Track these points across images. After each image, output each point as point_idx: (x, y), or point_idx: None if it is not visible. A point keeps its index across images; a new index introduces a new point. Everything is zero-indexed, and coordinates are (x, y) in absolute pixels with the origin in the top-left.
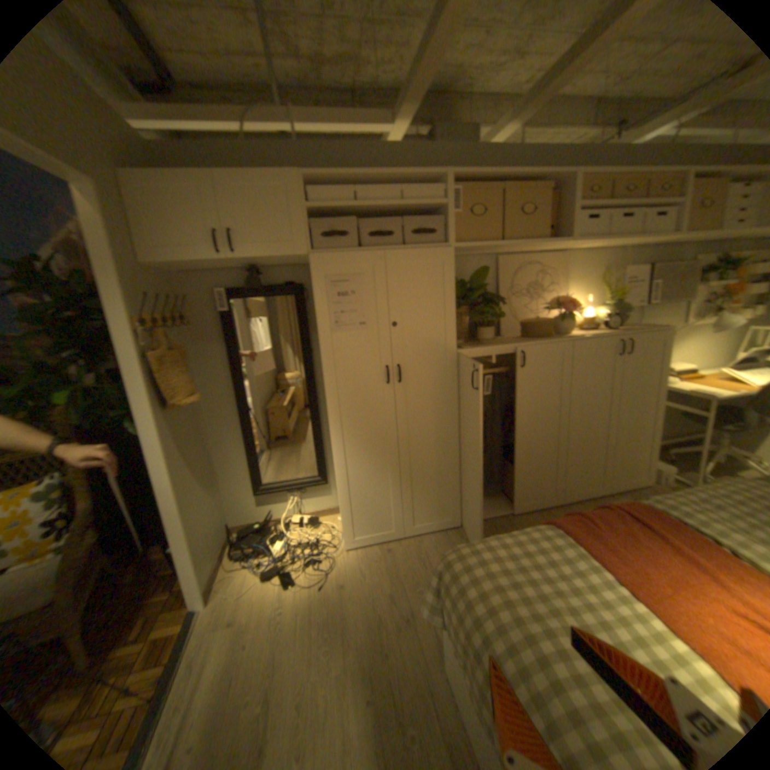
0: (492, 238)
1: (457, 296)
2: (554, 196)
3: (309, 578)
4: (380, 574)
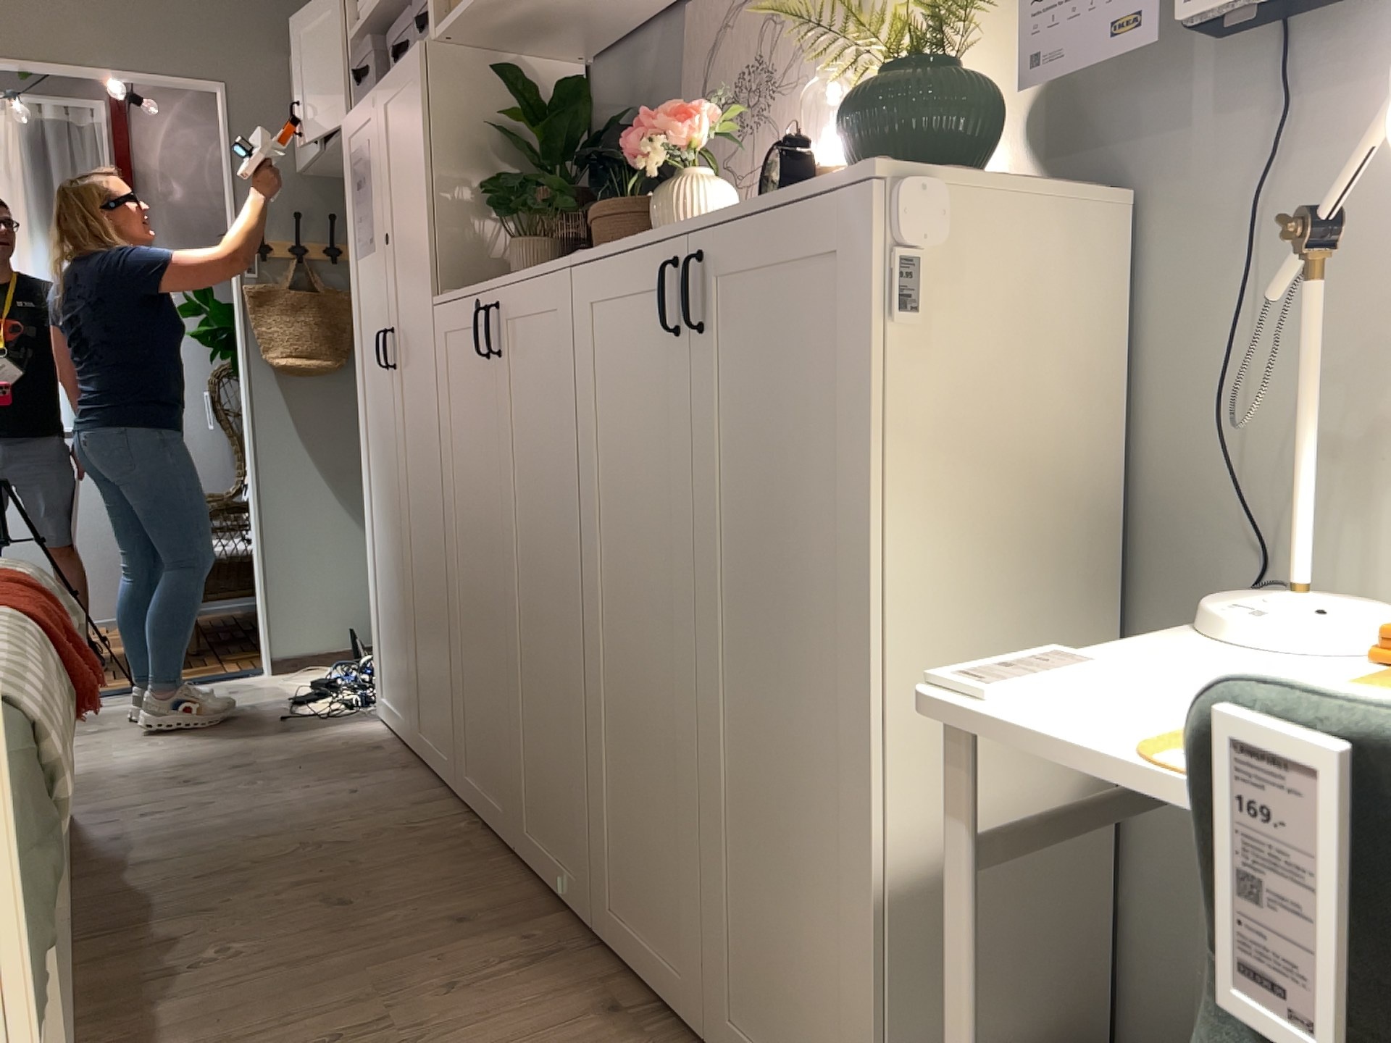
0: None
1: (541, 157)
2: None
3: (315, 709)
4: (310, 751)
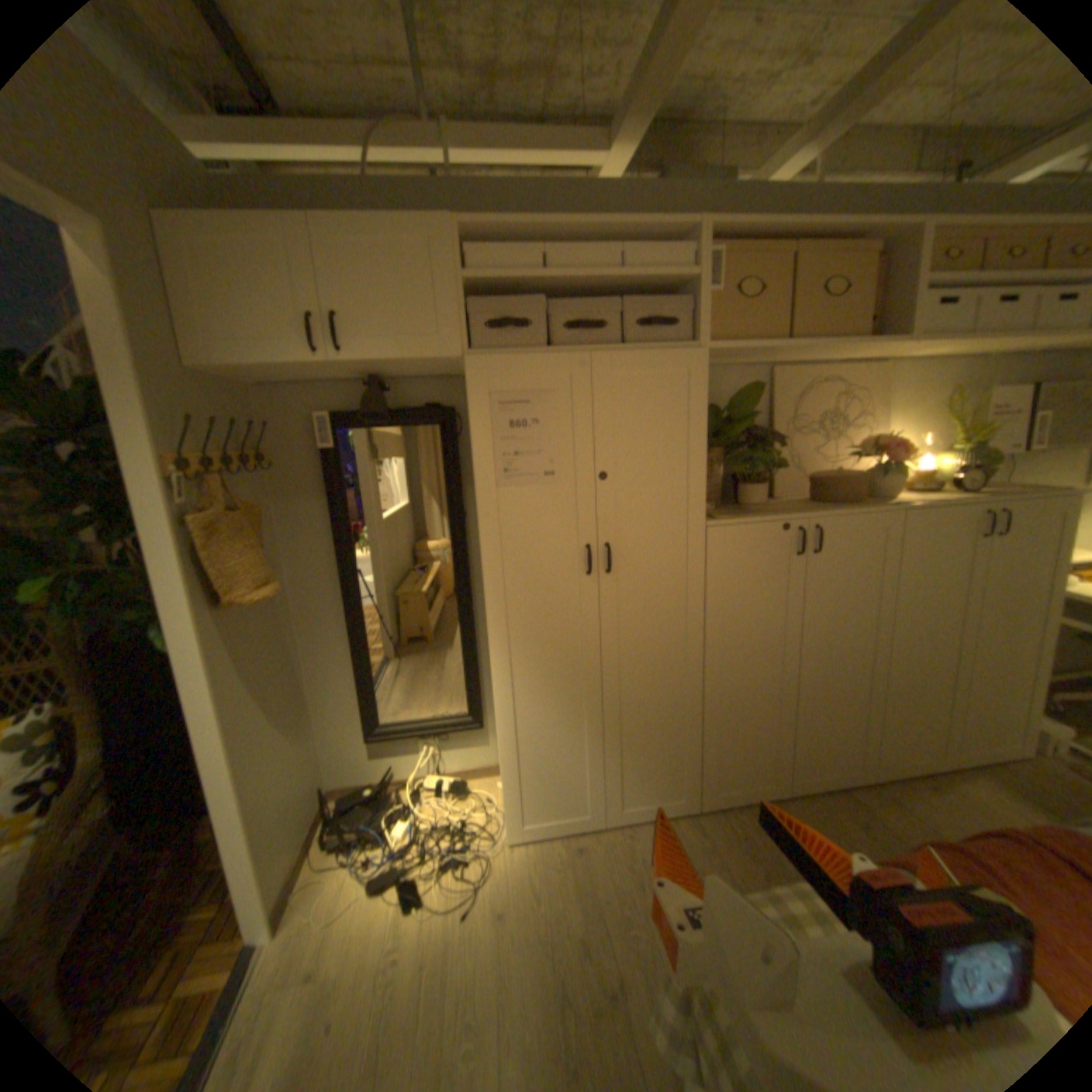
0: (770, 336)
1: (707, 431)
2: (879, 266)
3: (447, 893)
4: (566, 896)
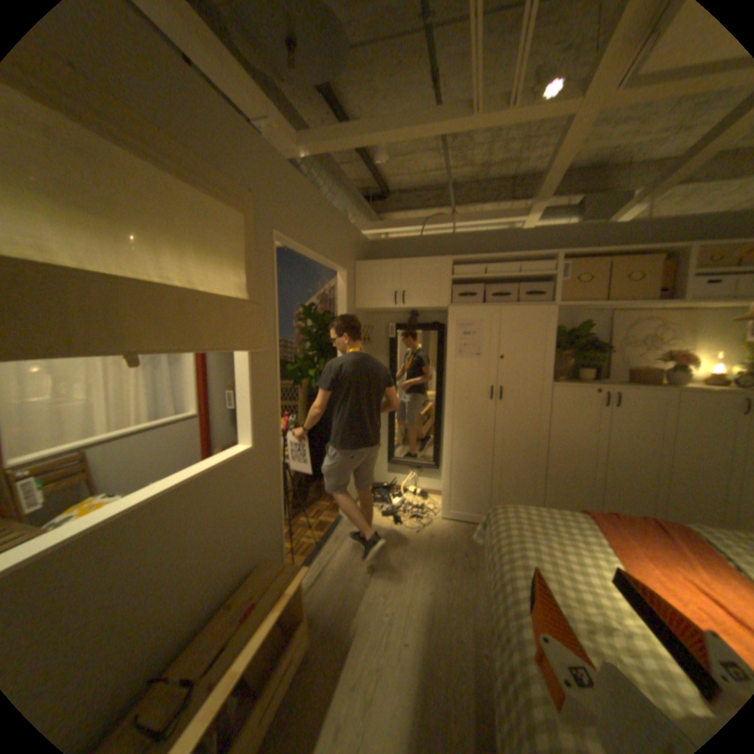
0: (601, 299)
1: (564, 342)
2: (670, 265)
3: (412, 525)
4: (462, 540)
